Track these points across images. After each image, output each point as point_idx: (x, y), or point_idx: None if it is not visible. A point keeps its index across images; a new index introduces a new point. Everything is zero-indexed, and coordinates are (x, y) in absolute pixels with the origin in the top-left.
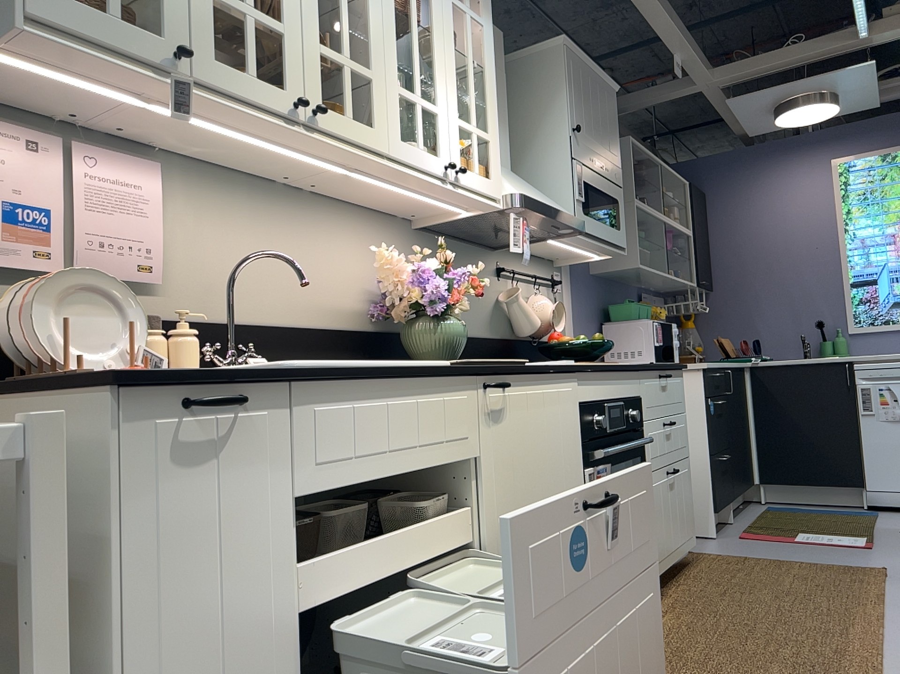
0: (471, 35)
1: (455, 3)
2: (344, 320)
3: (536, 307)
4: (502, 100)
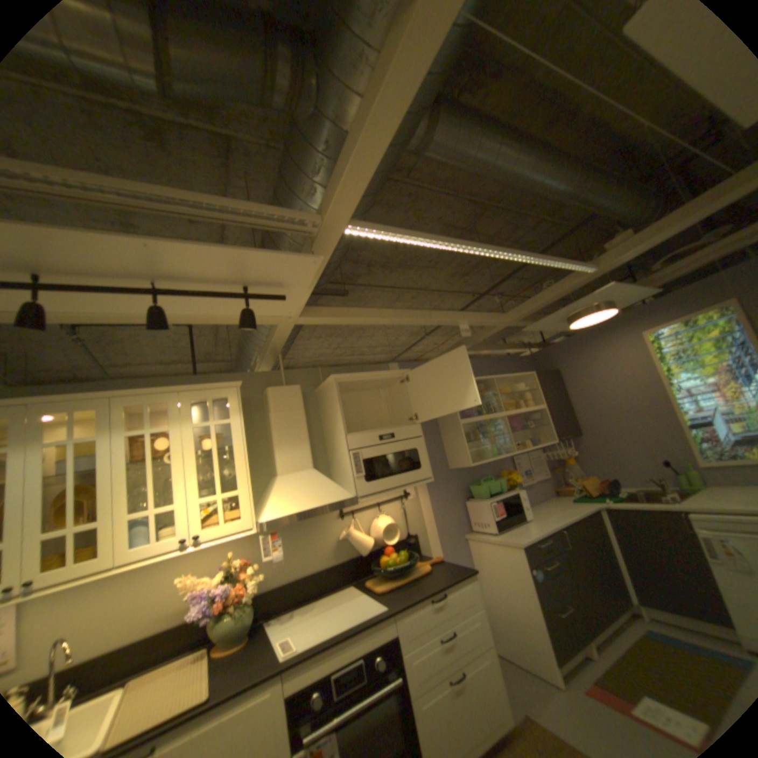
0: (216, 435)
1: (196, 426)
2: (180, 616)
3: (374, 529)
4: (298, 427)
